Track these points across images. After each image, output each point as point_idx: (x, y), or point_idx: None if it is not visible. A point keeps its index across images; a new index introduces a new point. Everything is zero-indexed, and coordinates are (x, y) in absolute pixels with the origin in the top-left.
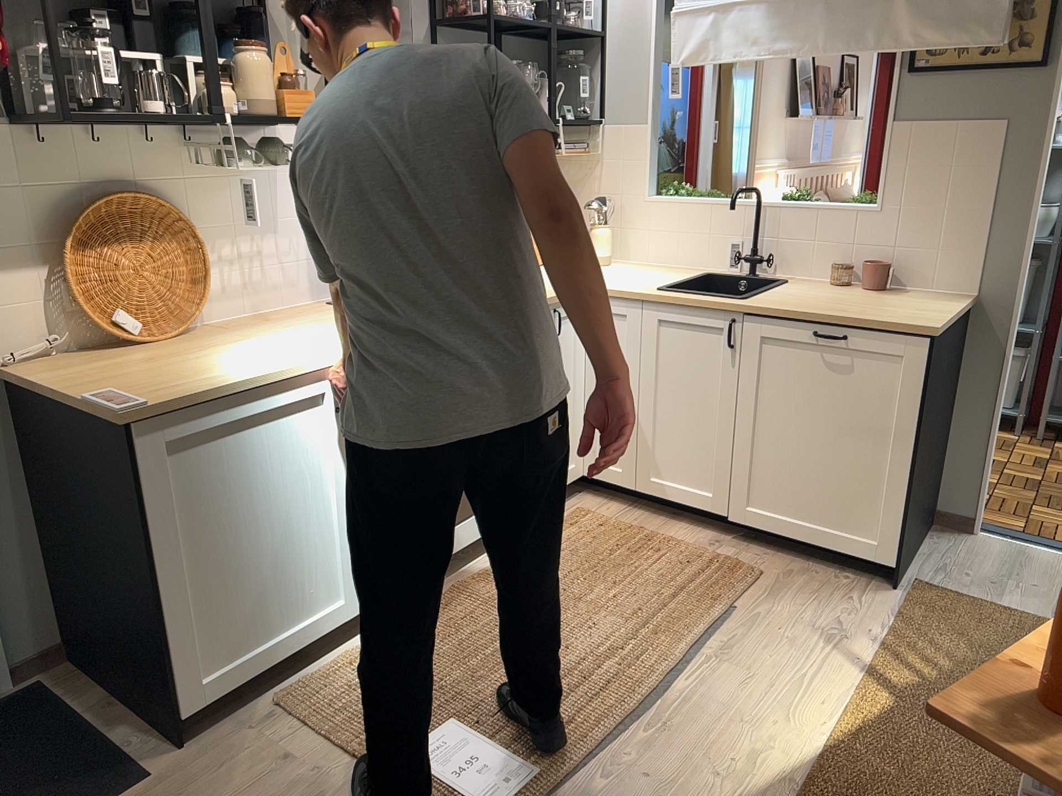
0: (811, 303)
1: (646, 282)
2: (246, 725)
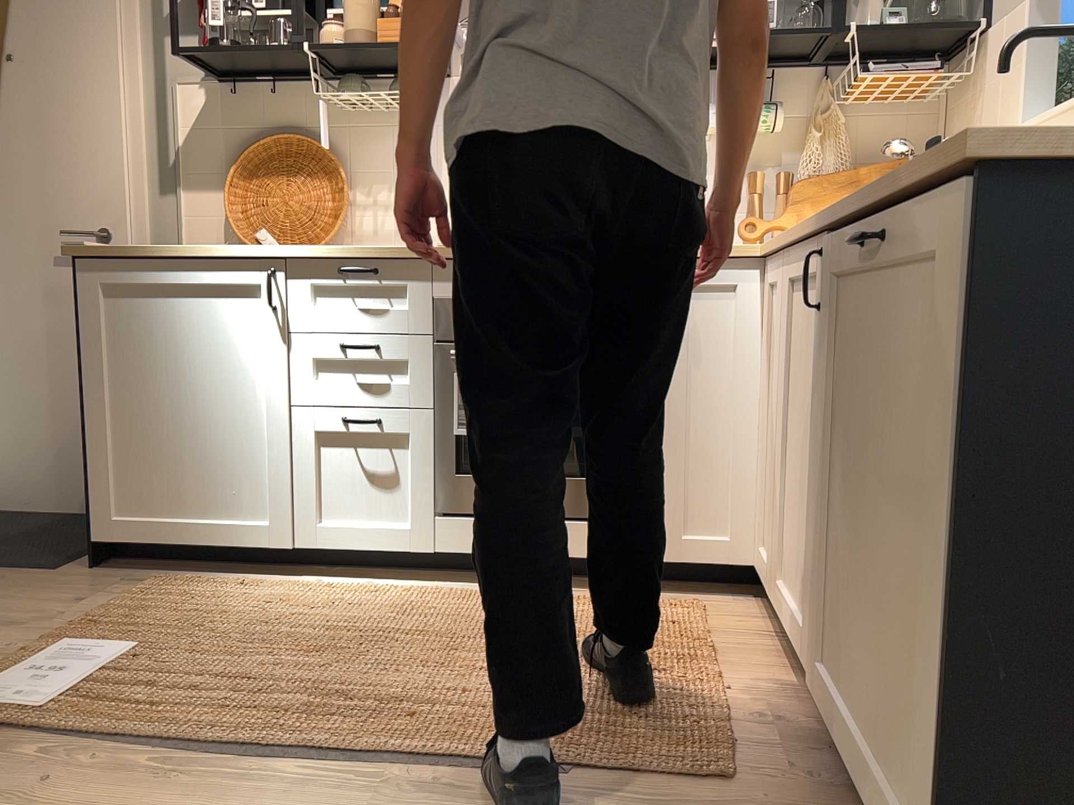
0: None
1: None
2: (127, 578)
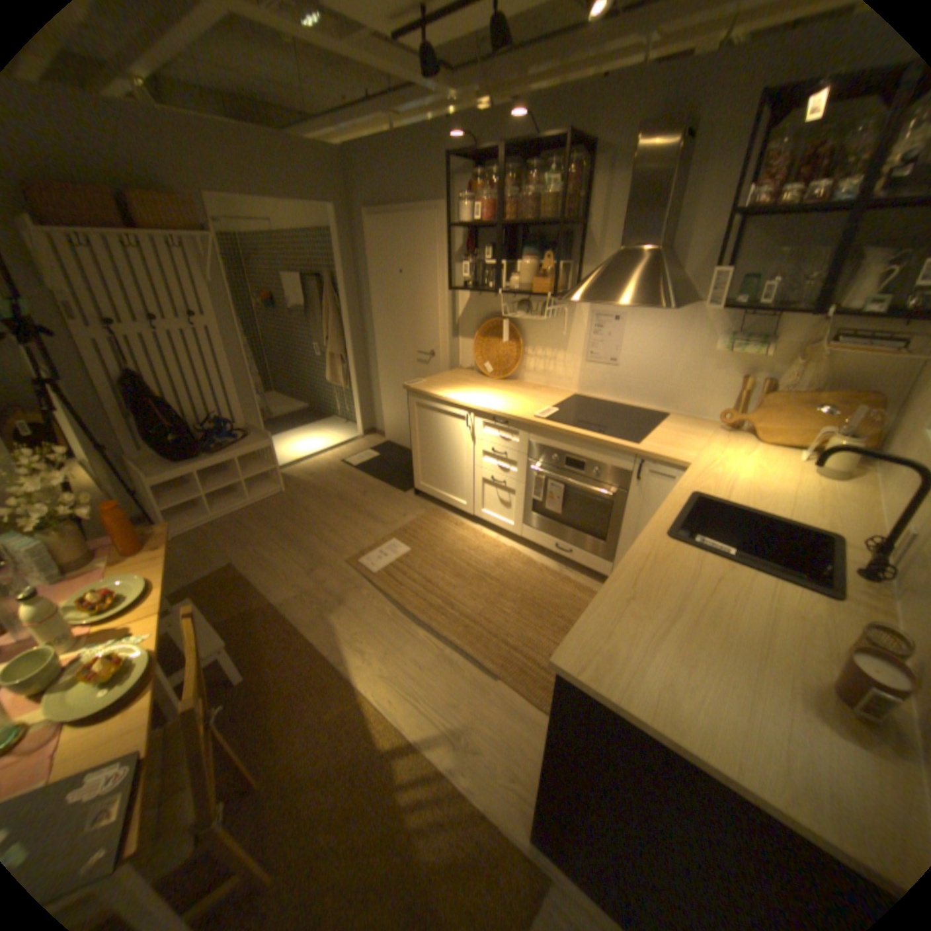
0: (667, 583)
1: (734, 492)
2: (423, 504)
